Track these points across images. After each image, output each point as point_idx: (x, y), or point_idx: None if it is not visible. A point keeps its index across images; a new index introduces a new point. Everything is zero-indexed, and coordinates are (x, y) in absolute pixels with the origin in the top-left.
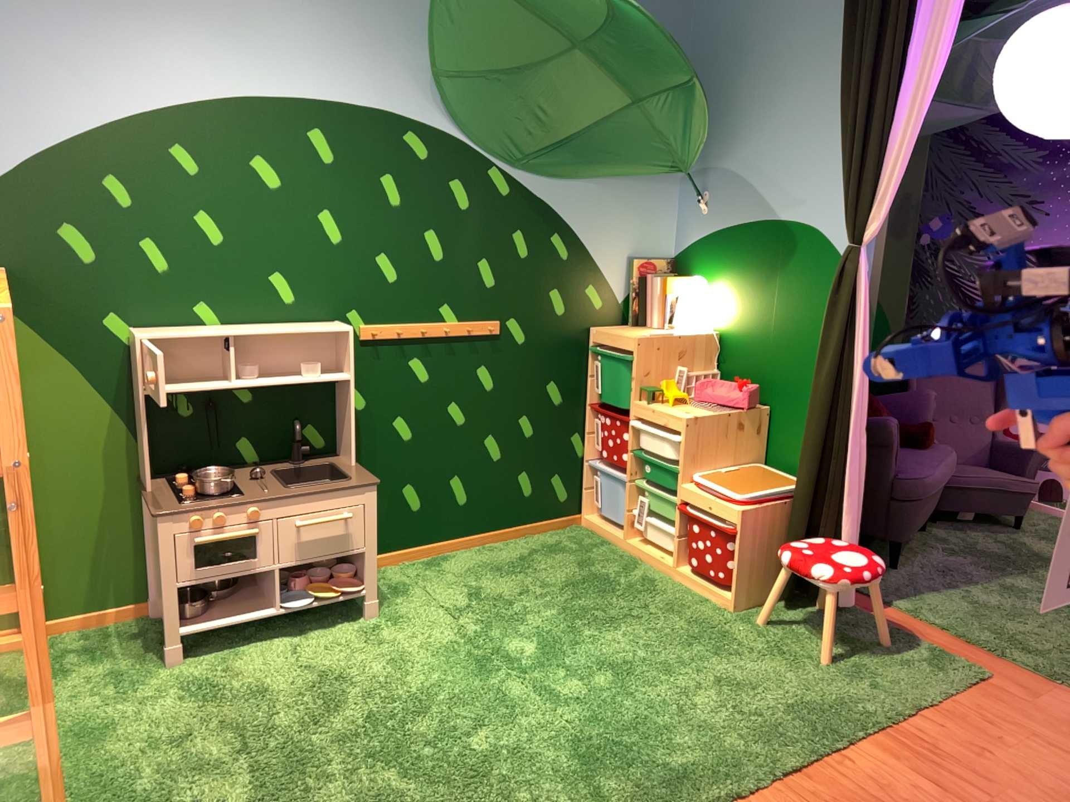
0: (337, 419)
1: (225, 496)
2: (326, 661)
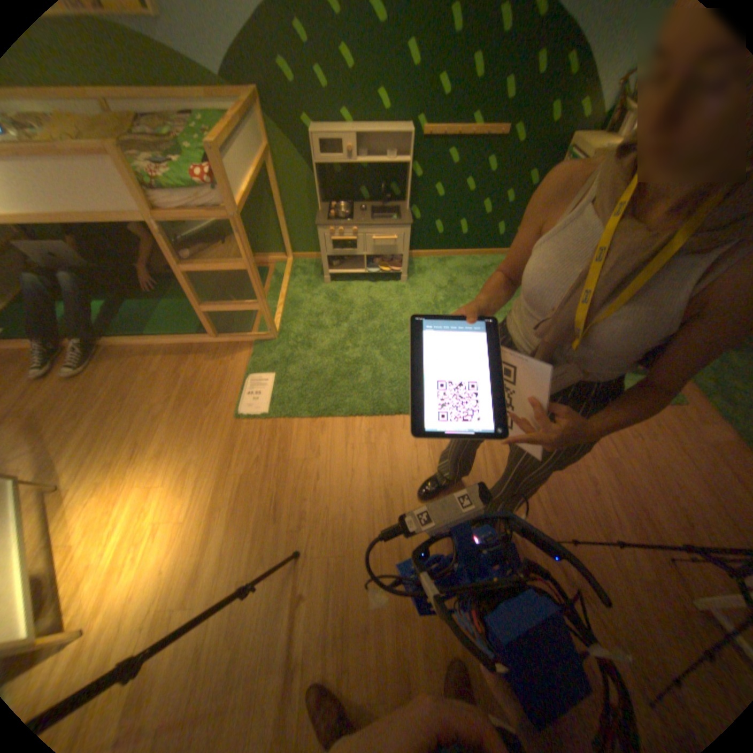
0: (404, 183)
1: (341, 221)
2: (374, 300)
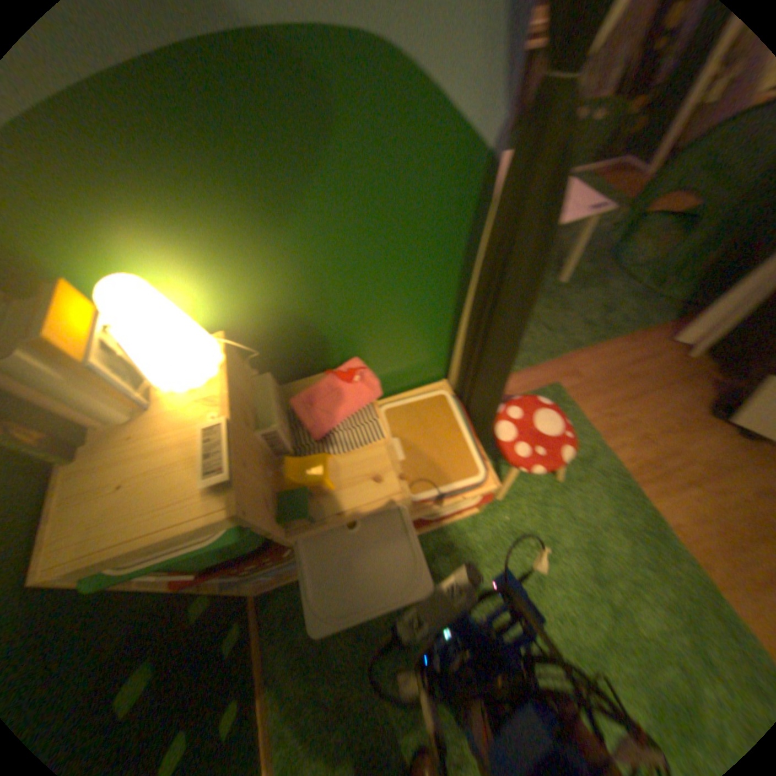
0: None
1: None
2: None
